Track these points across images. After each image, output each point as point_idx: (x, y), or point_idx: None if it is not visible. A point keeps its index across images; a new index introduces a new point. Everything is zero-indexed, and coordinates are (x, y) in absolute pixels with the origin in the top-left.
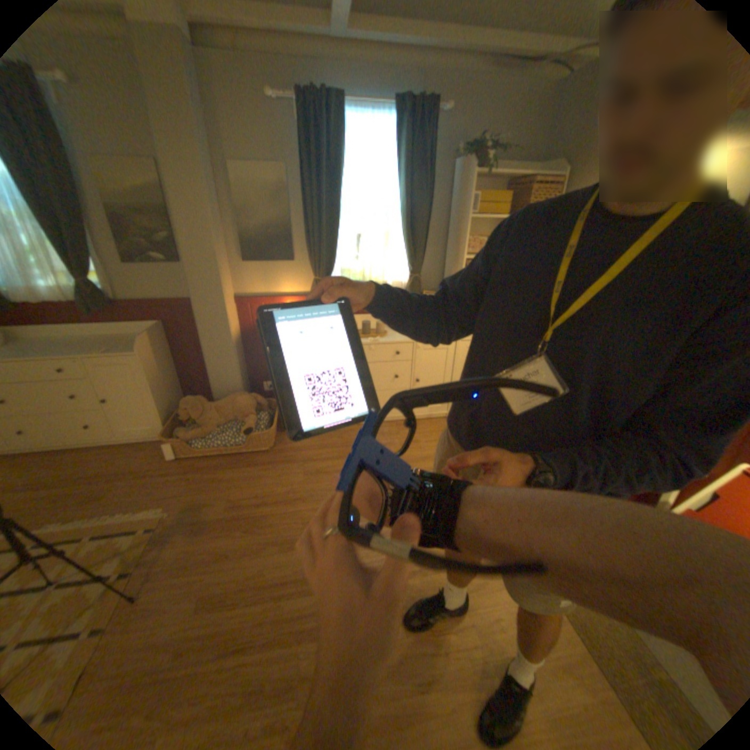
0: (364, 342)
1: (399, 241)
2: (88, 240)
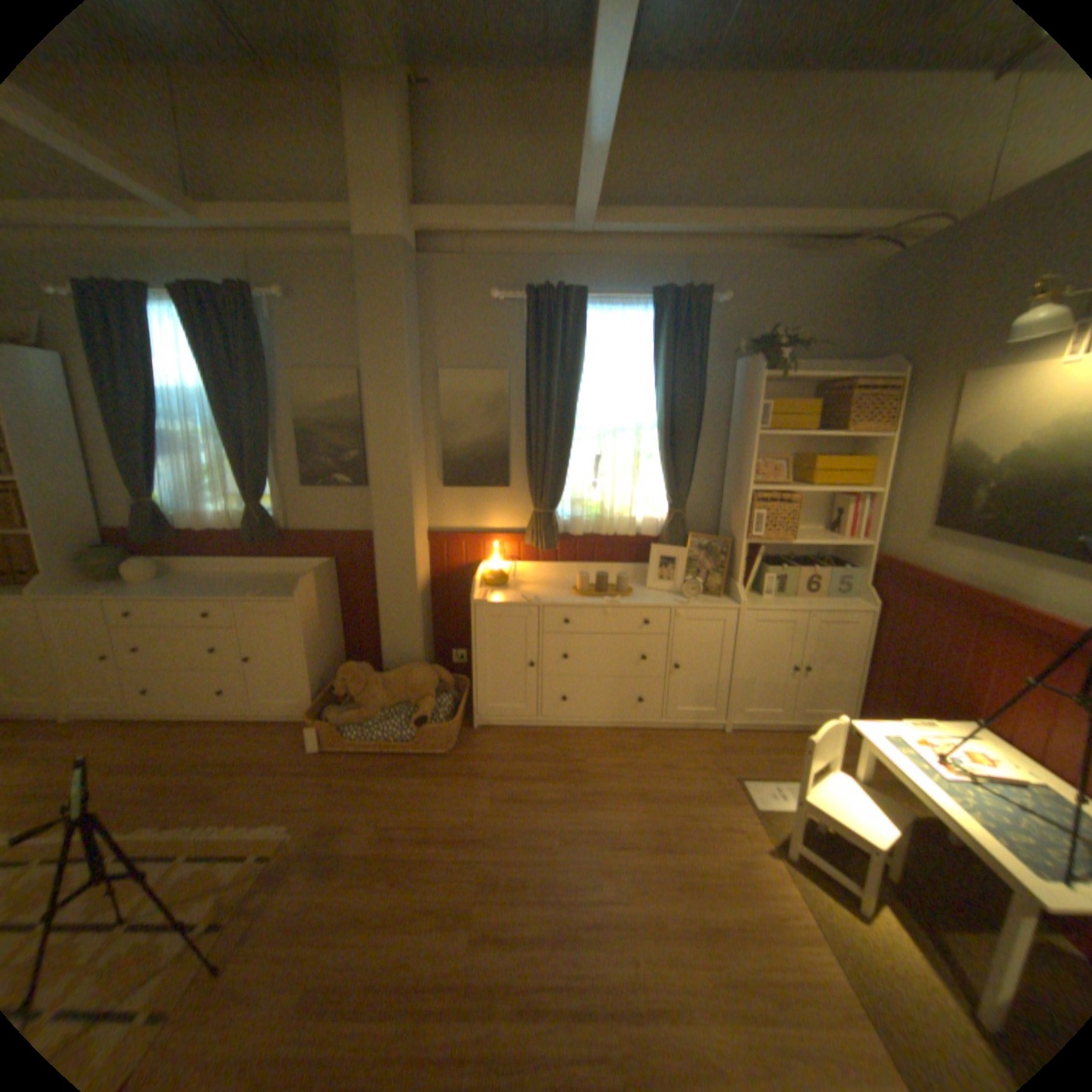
0: (597, 603)
1: (654, 464)
2: (270, 459)
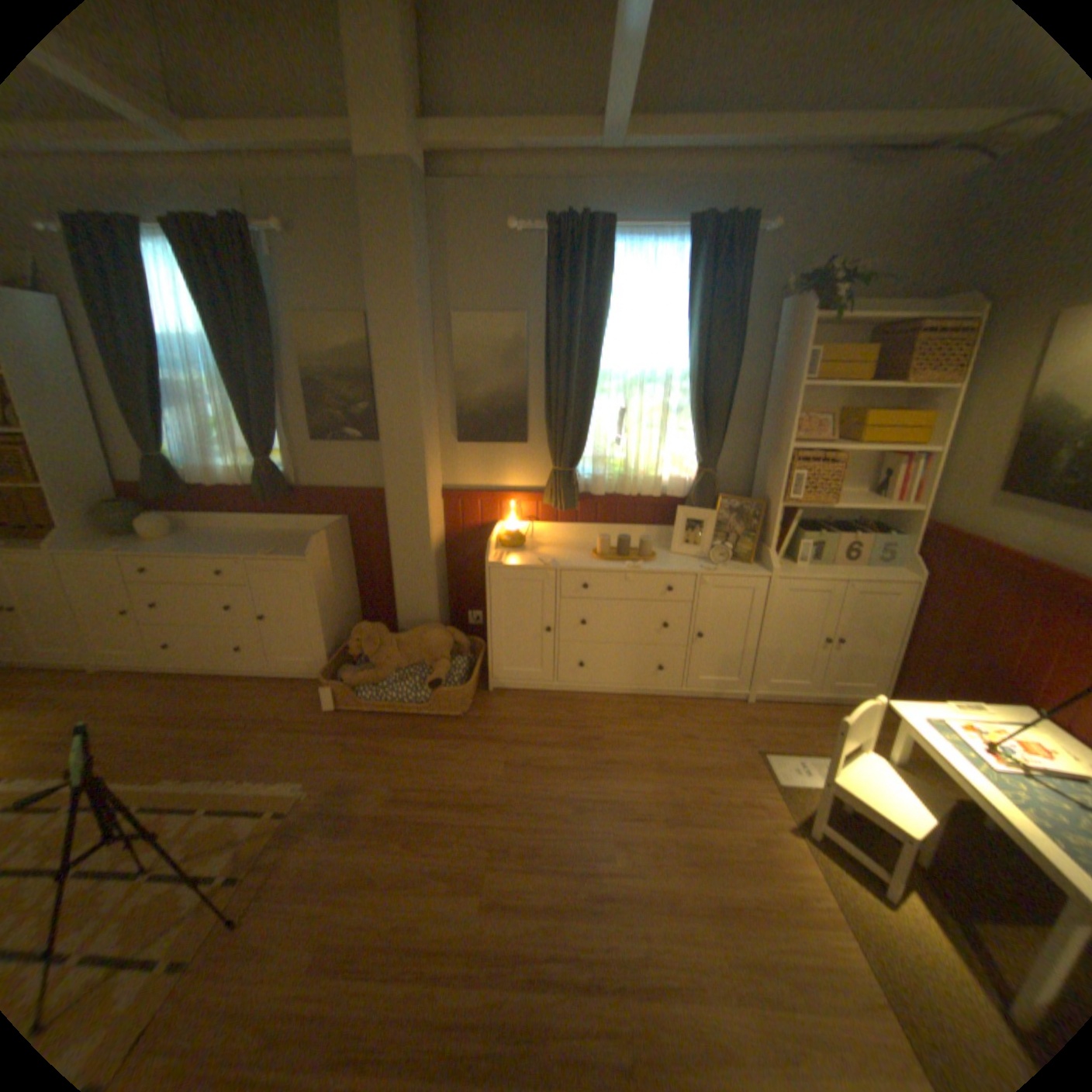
0: (618, 568)
1: (685, 418)
2: (278, 412)
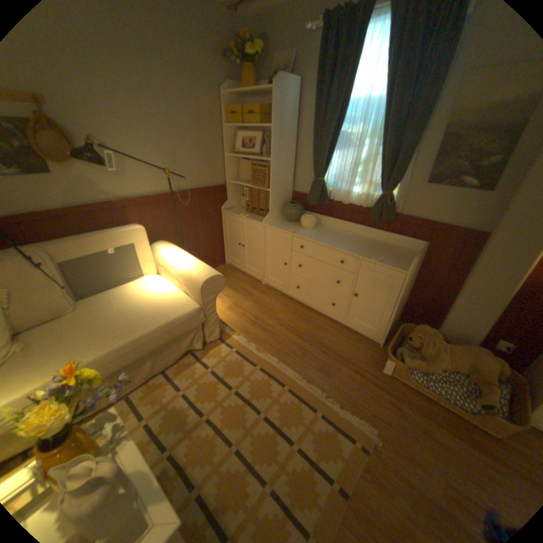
0: None
1: None
2: (413, 158)
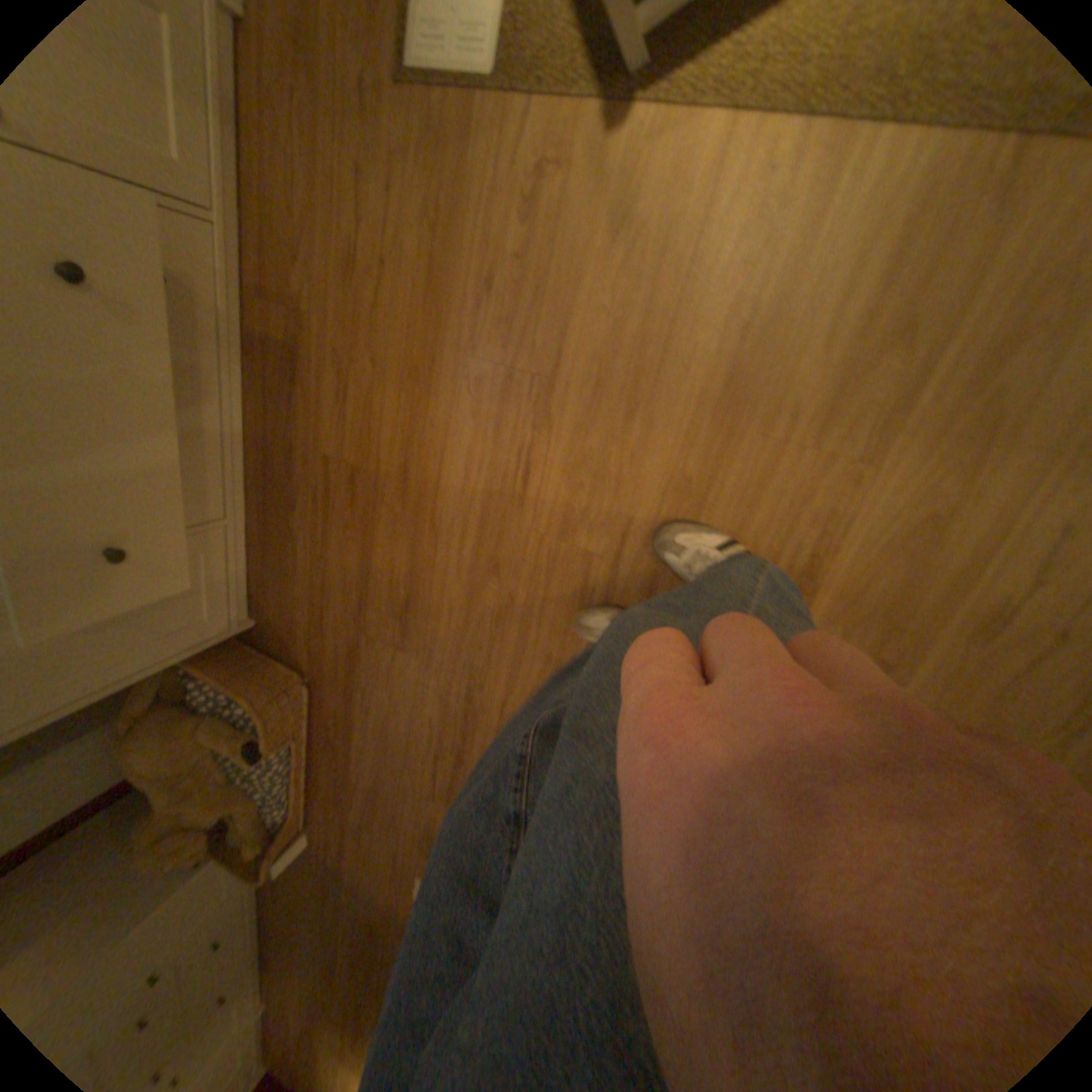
0: None
1: None
2: None
